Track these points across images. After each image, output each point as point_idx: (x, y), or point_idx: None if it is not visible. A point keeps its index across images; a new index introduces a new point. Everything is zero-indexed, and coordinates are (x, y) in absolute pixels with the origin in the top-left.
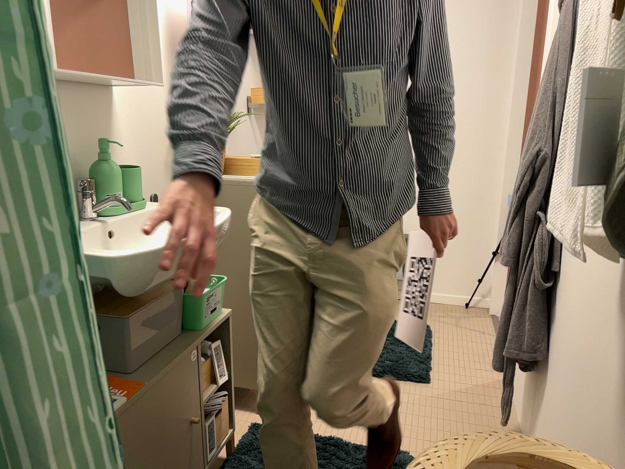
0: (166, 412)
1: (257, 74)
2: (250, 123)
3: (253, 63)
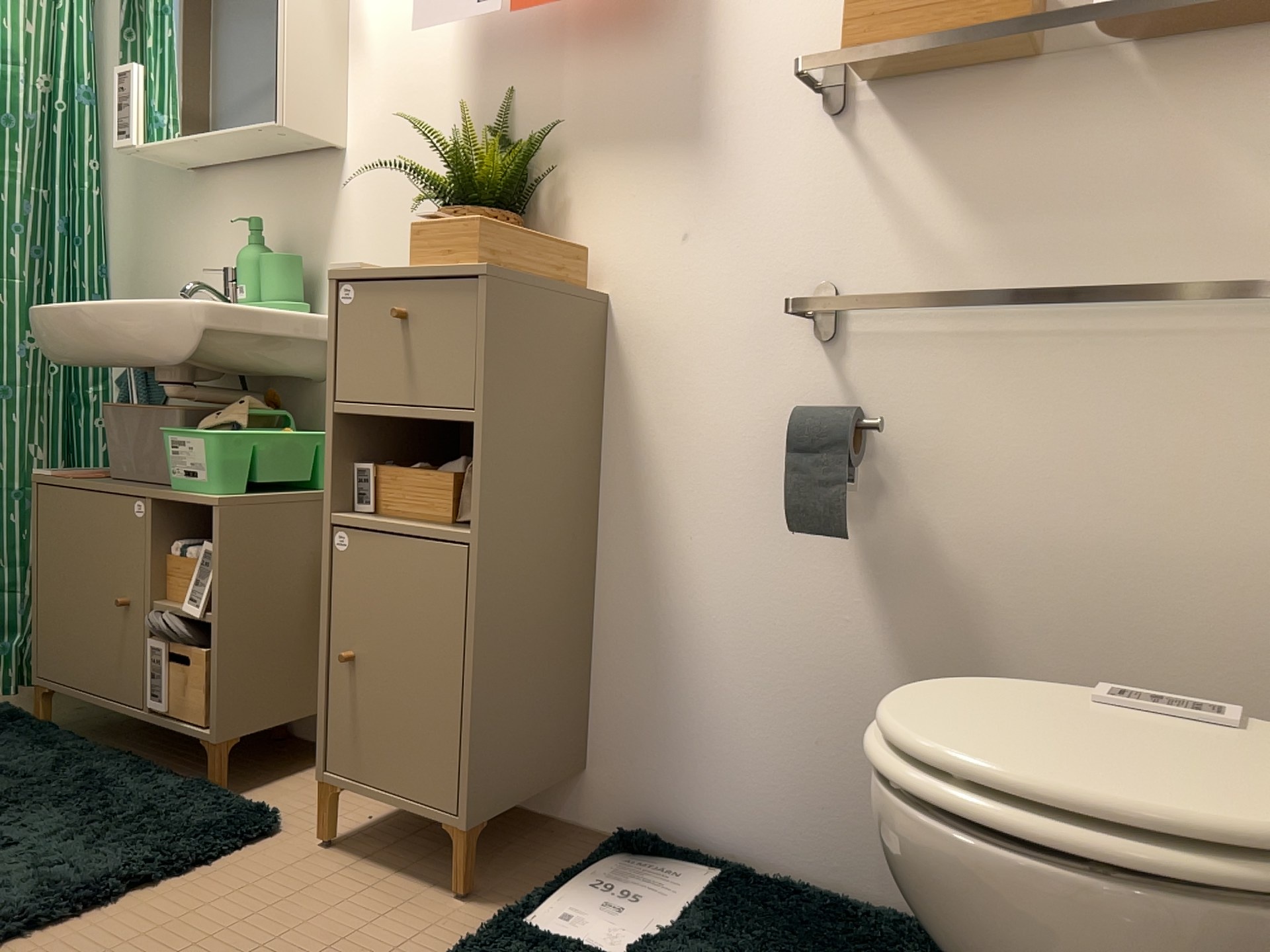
0: (102, 538)
1: None
2: (837, 148)
3: None
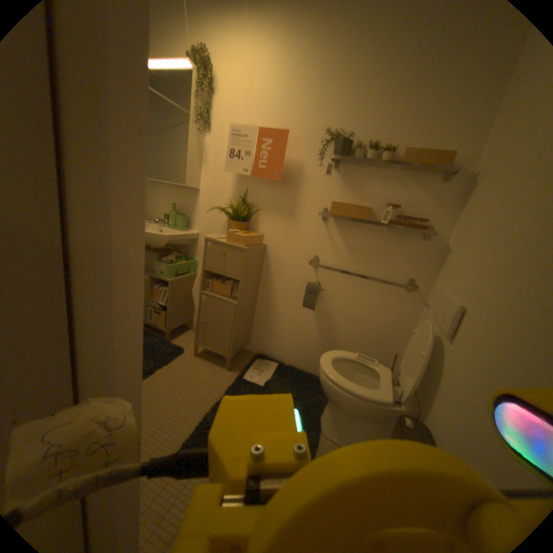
0: None
1: (351, 190)
2: (325, 226)
3: (345, 180)
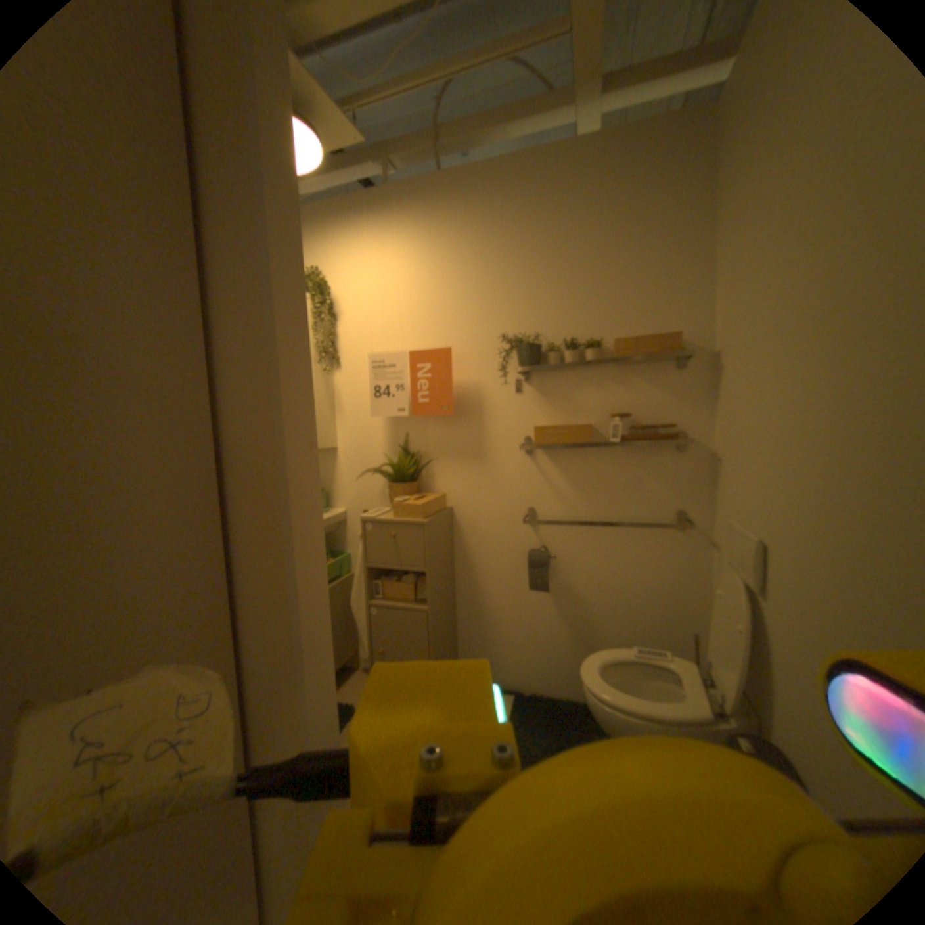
0: None
1: (556, 405)
2: (533, 462)
3: (545, 395)
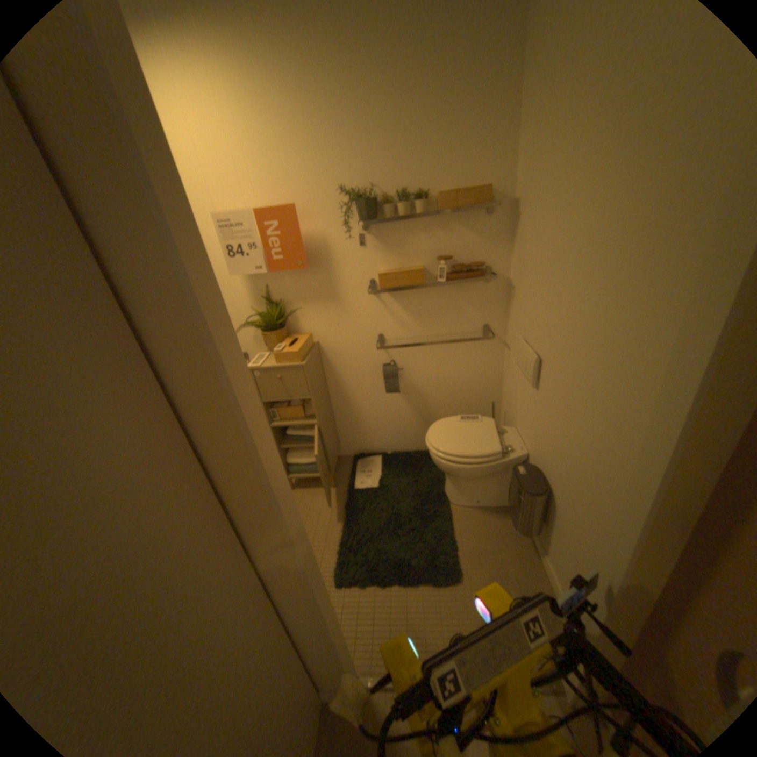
0: None
1: (392, 253)
2: (378, 301)
3: (382, 245)
